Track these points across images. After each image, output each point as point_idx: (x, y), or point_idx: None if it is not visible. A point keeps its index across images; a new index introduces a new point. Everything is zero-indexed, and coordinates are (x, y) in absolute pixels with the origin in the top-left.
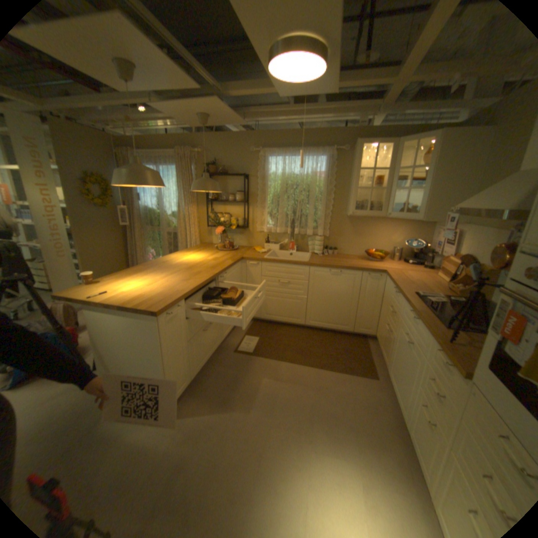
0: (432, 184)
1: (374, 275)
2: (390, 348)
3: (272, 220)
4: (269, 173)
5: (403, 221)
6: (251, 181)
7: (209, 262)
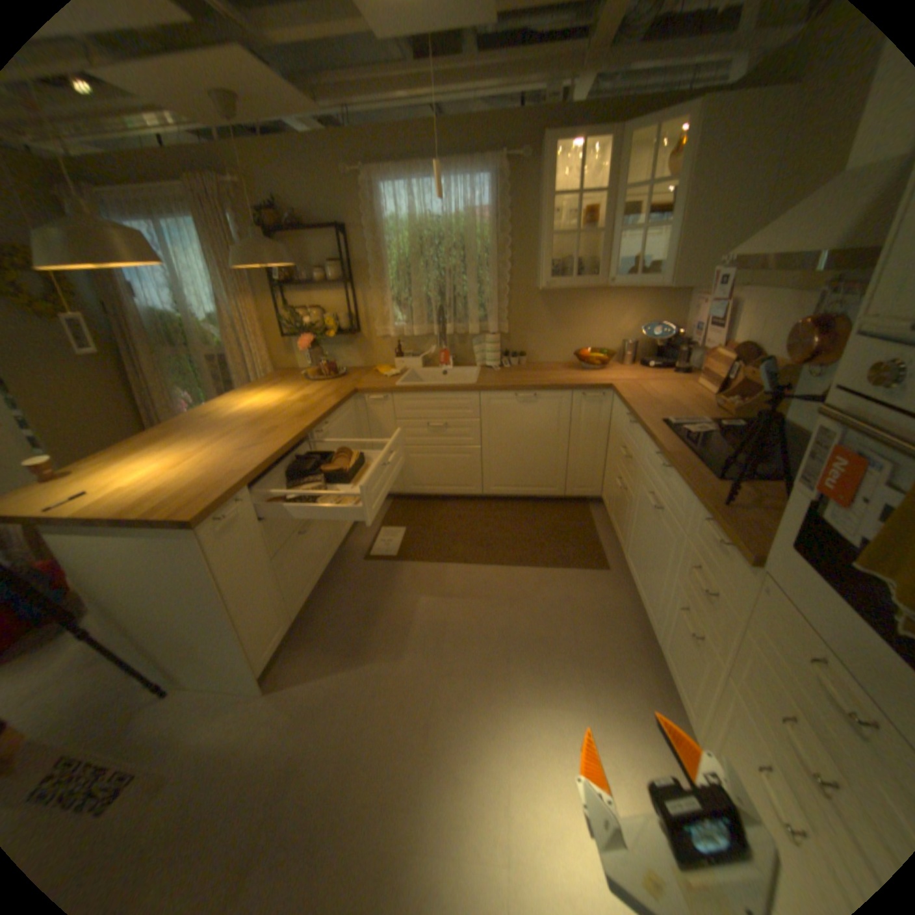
0: (686, 215)
1: (592, 395)
2: (625, 516)
3: (402, 310)
4: (383, 217)
5: (636, 291)
6: (351, 237)
7: (290, 406)
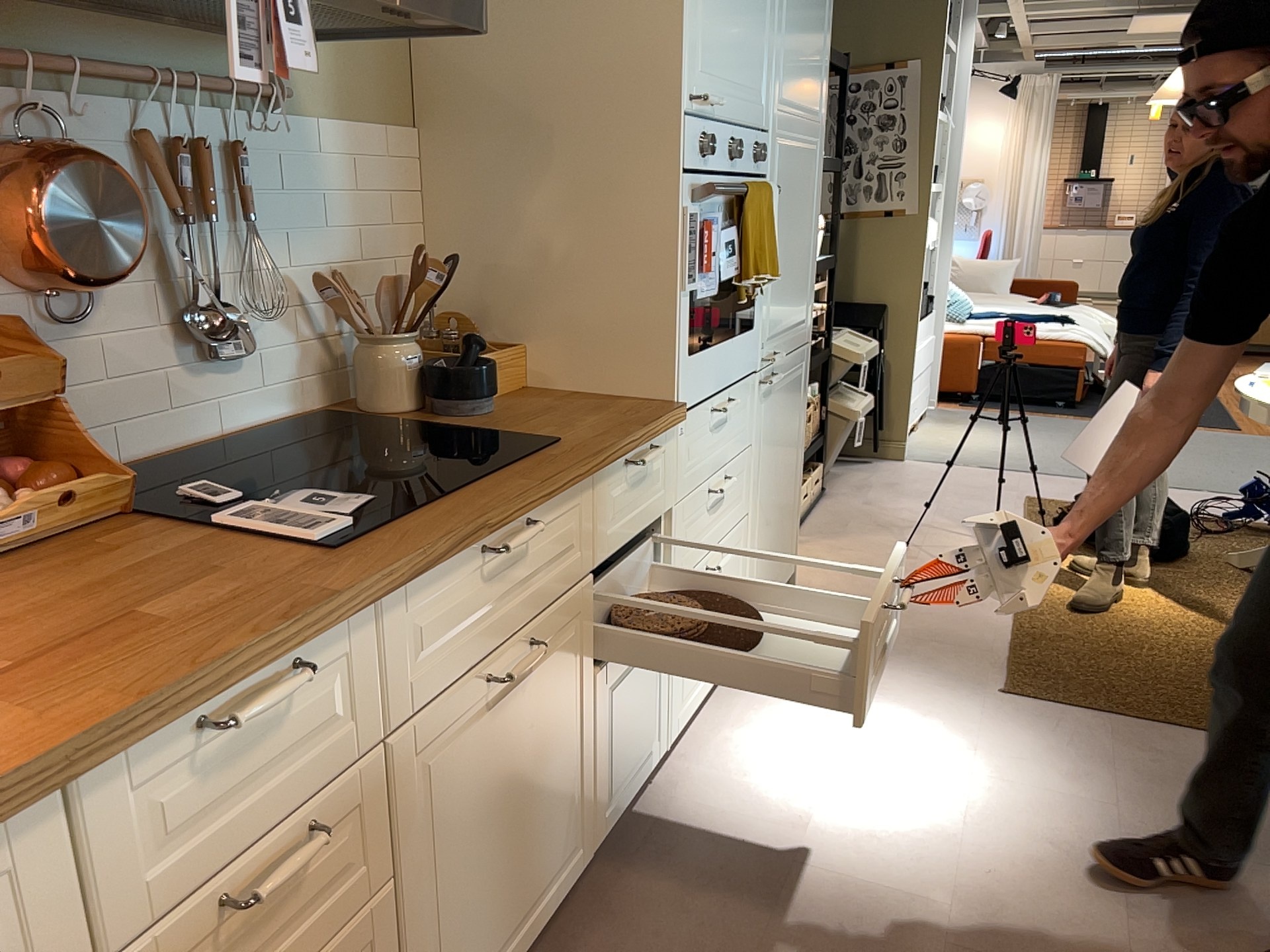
0: None
1: None
2: None
3: None
4: None
5: None
6: None
7: None
